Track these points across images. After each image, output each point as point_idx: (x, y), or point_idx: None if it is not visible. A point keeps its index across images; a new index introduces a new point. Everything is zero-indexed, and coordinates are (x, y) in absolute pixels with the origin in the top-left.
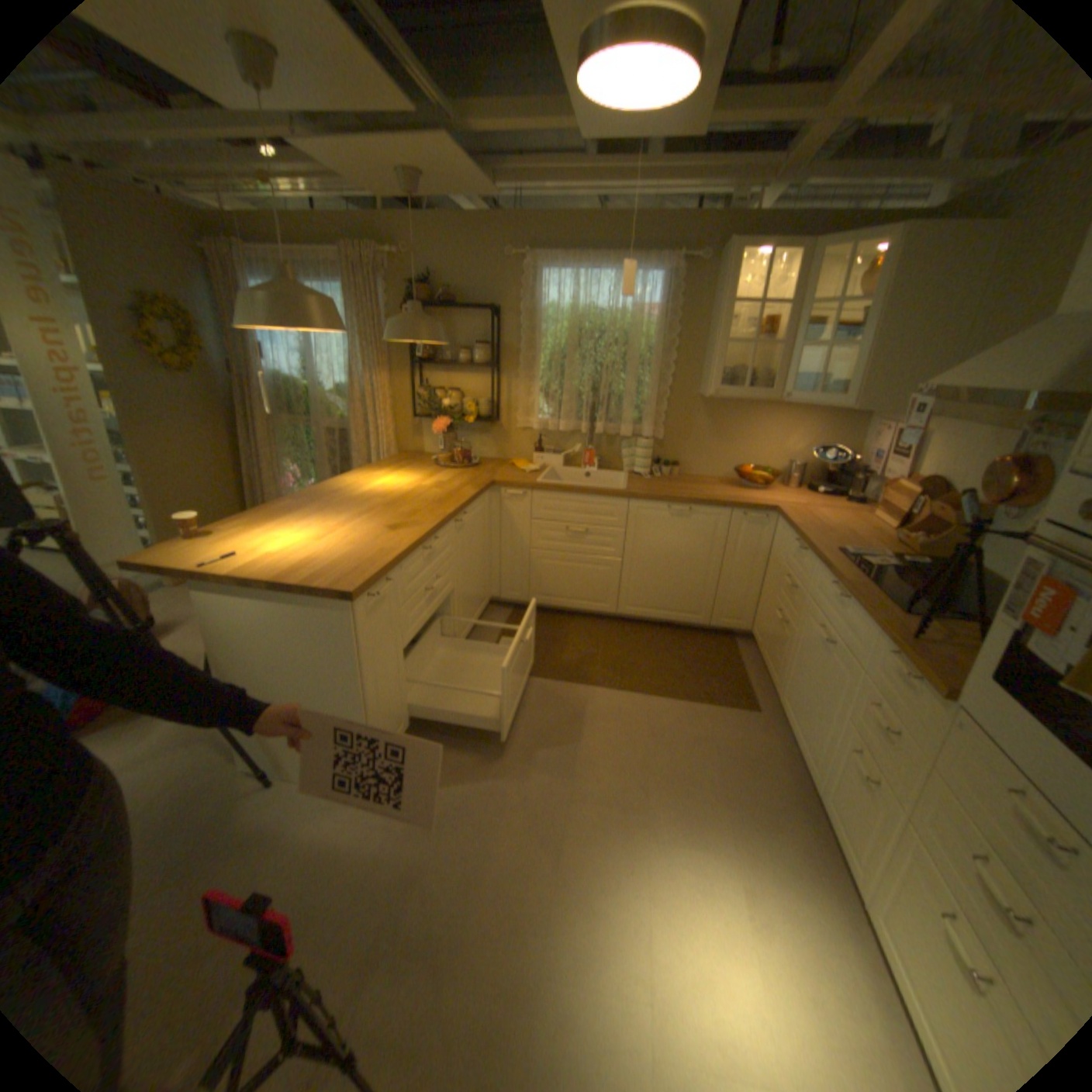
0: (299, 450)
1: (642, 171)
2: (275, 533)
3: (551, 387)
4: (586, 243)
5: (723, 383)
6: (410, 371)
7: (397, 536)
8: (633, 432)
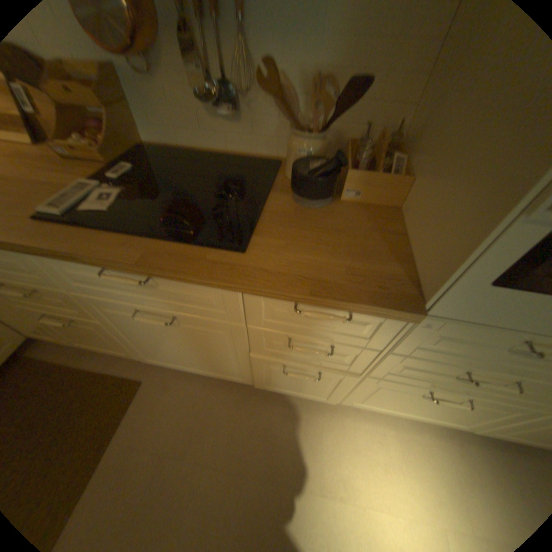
0: None
1: None
2: None
3: None
4: None
5: None
6: None
7: None
8: None
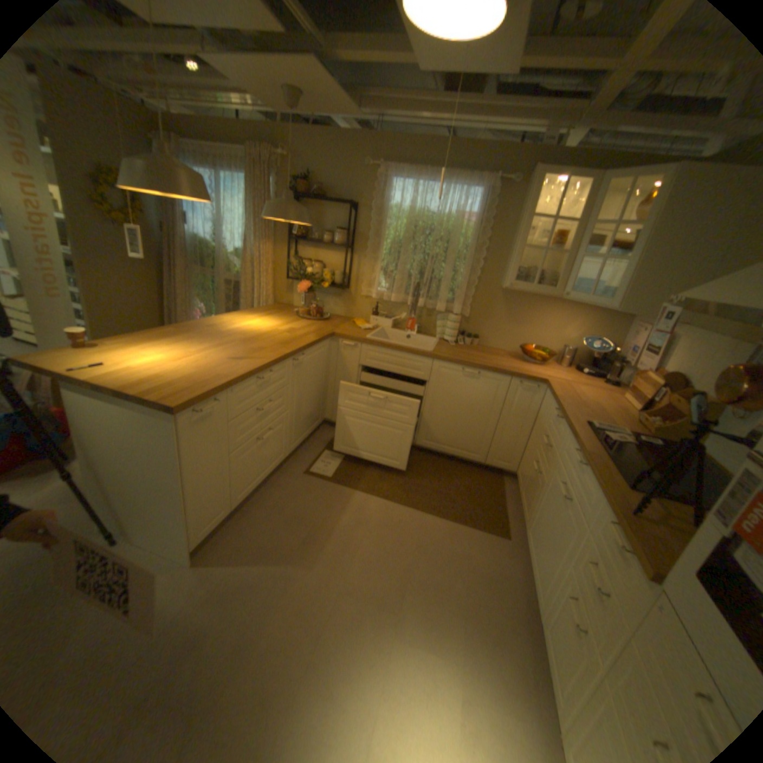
0: (206, 293)
1: (475, 108)
2: (145, 352)
3: (389, 267)
4: (427, 161)
5: (518, 279)
6: (289, 244)
7: (237, 366)
8: (447, 309)
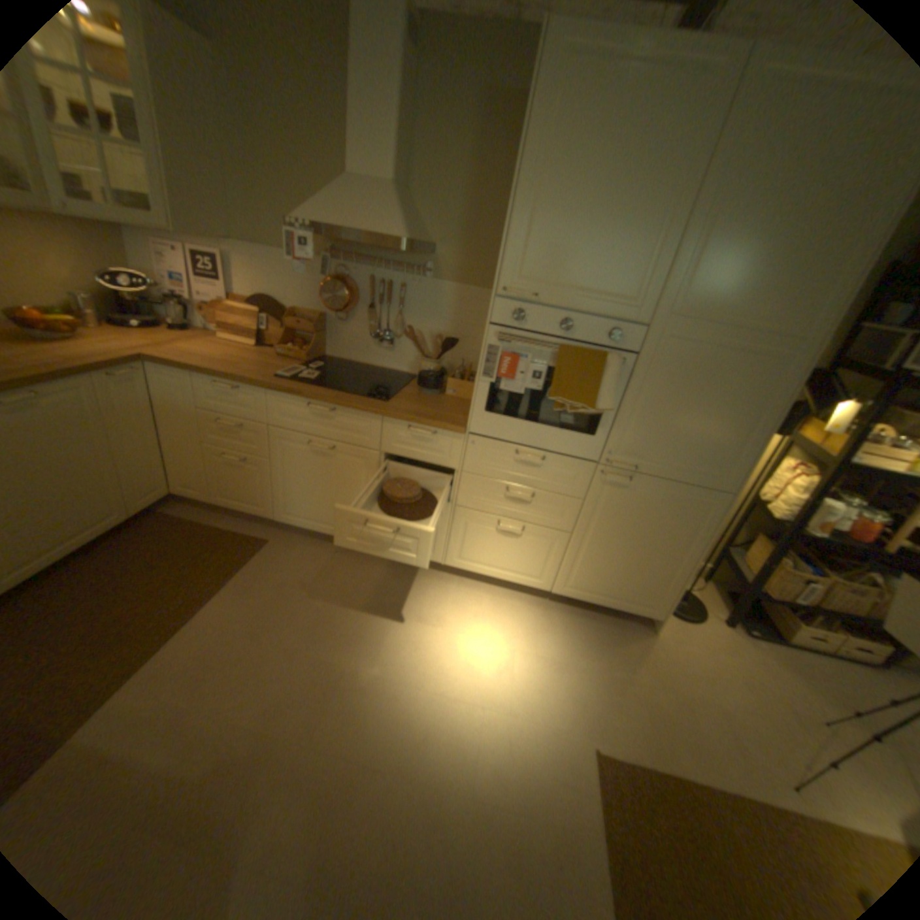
0: None
1: None
2: None
3: None
4: None
5: None
6: None
7: None
8: None
